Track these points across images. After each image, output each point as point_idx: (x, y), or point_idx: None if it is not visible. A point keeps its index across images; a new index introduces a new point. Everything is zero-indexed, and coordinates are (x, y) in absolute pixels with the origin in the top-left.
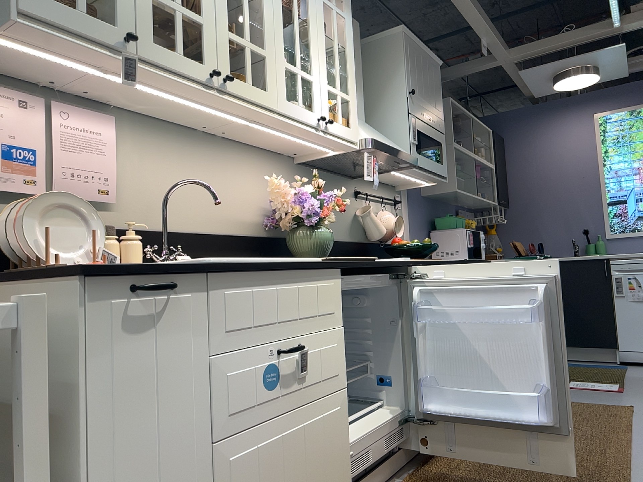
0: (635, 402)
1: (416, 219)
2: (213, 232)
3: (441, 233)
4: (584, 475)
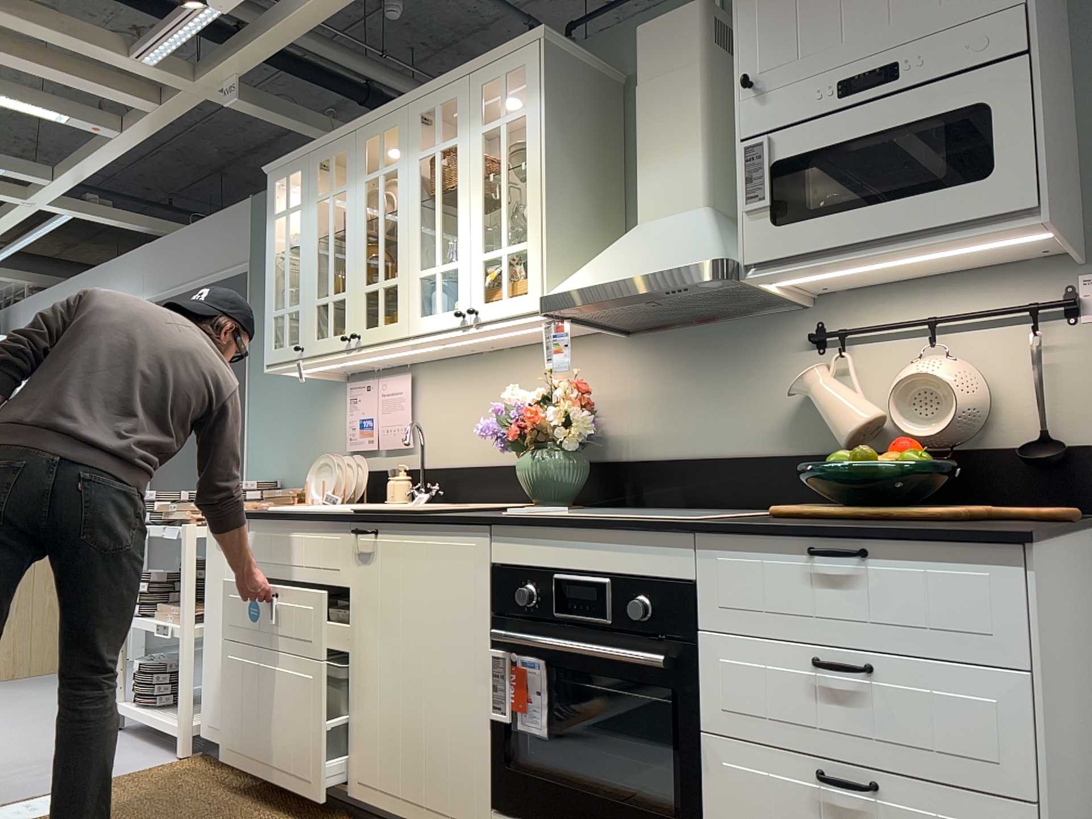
0: None
1: None
2: (493, 464)
3: None
4: None
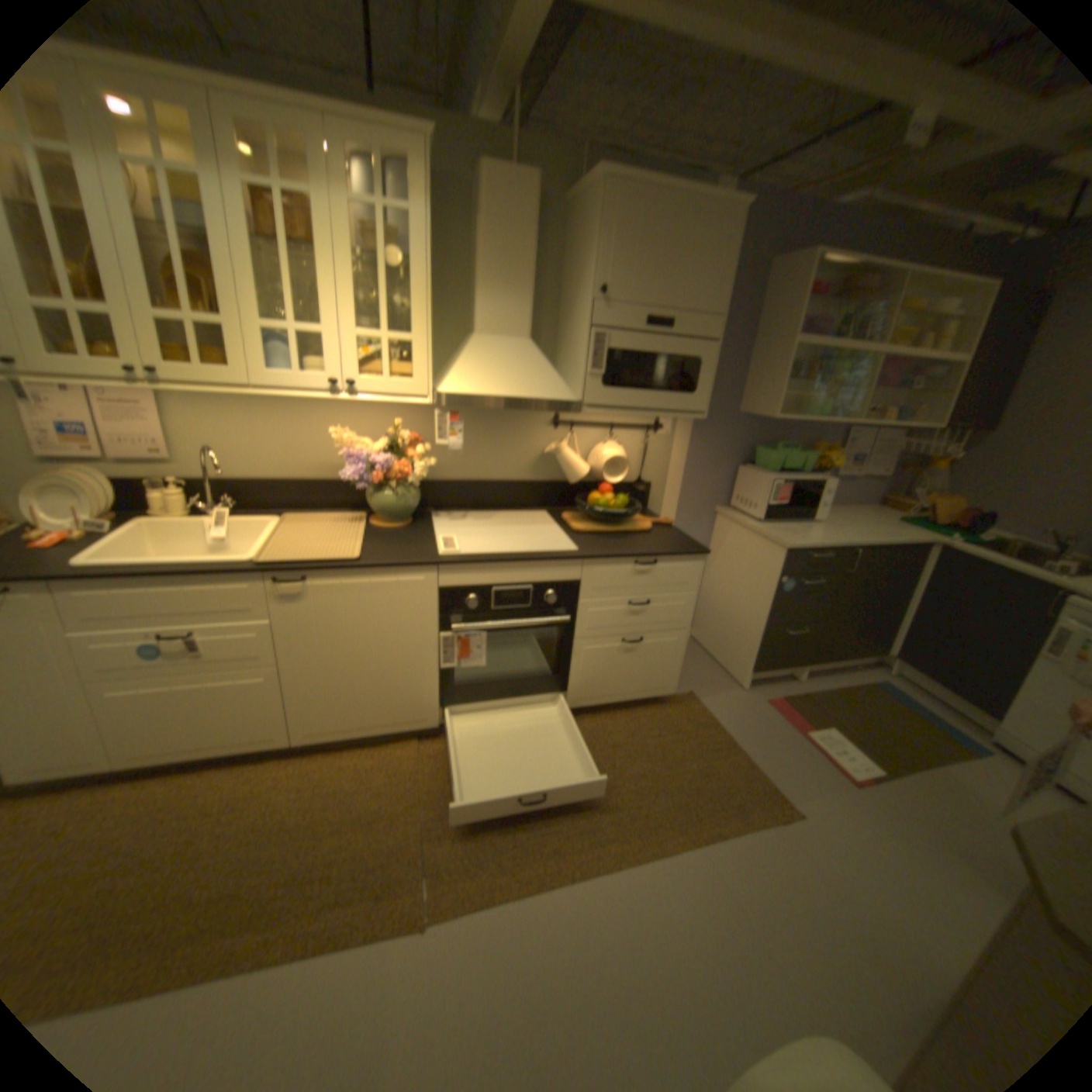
0: (829, 817)
1: (704, 449)
2: (293, 480)
3: (750, 472)
4: (521, 851)
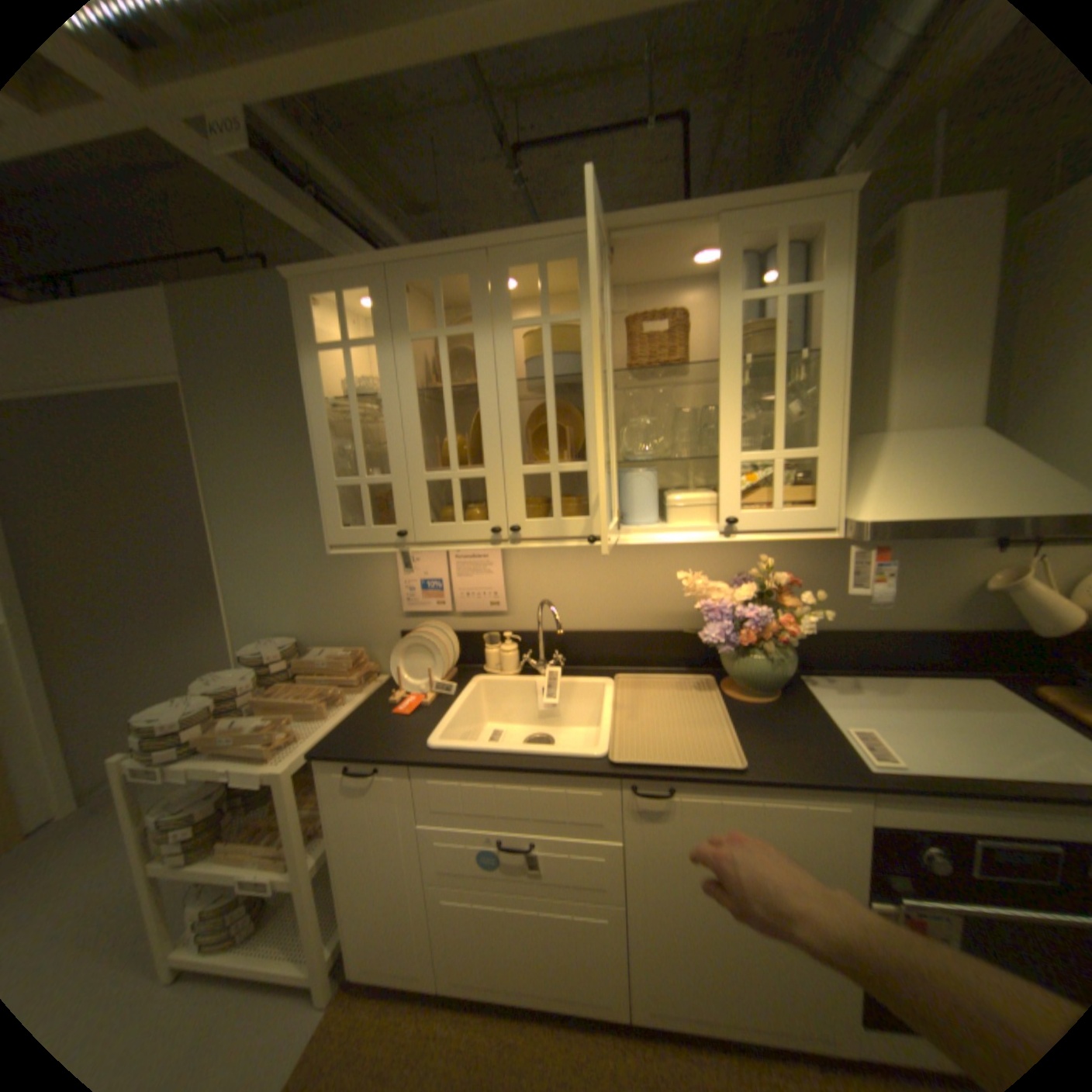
0: None
1: None
2: (623, 629)
3: None
4: None
